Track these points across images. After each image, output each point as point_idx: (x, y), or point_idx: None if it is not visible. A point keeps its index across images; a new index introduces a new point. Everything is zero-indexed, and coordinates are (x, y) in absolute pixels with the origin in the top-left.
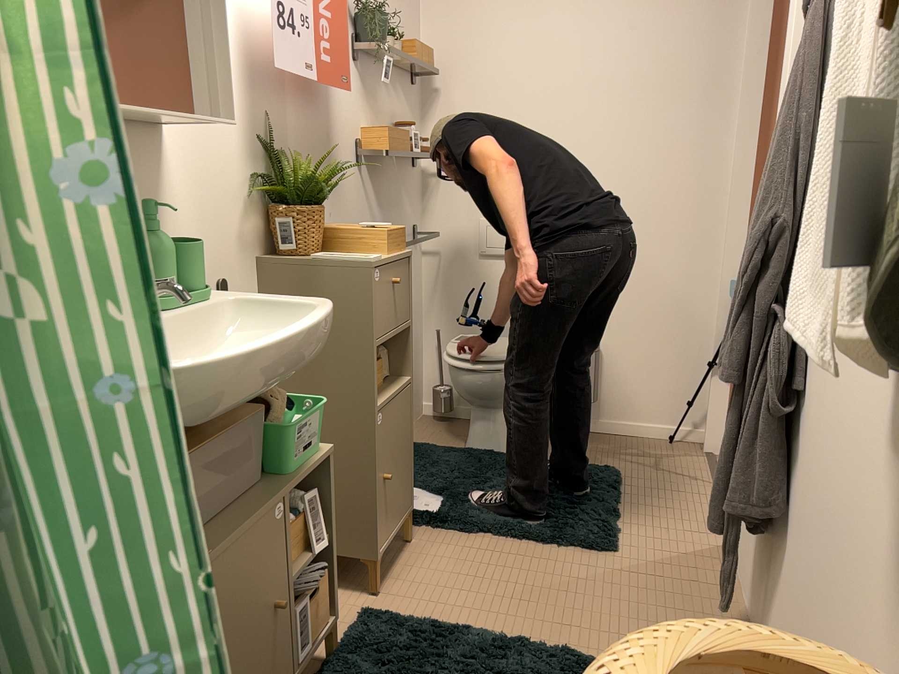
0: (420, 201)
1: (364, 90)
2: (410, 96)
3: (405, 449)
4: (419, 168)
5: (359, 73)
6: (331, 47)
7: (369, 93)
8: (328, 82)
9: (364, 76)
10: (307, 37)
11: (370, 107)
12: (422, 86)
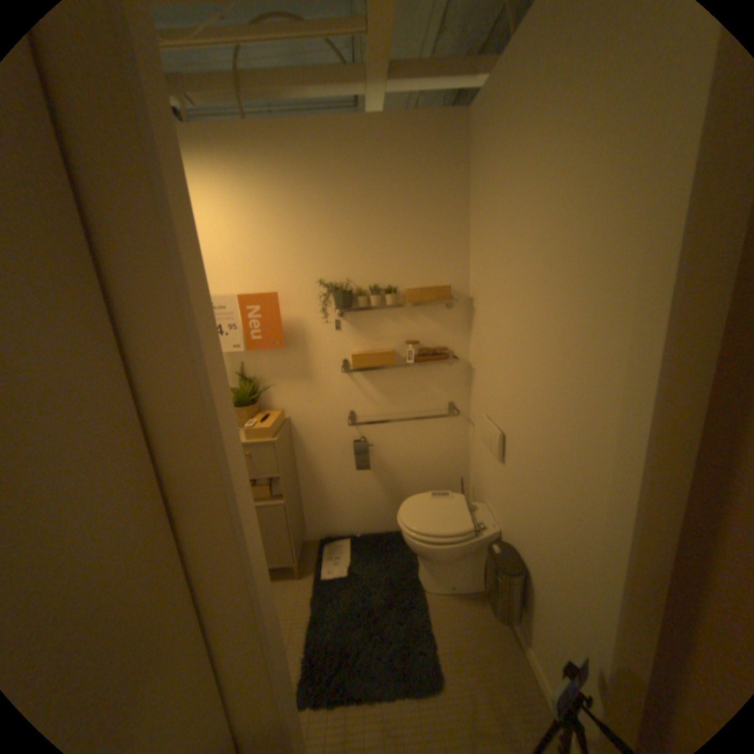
0: (463, 386)
1: (356, 330)
2: (442, 316)
3: (278, 536)
4: (463, 363)
5: (347, 322)
6: (263, 331)
7: (364, 329)
8: (259, 348)
9: (356, 321)
10: (234, 333)
11: (365, 338)
12: (469, 303)
